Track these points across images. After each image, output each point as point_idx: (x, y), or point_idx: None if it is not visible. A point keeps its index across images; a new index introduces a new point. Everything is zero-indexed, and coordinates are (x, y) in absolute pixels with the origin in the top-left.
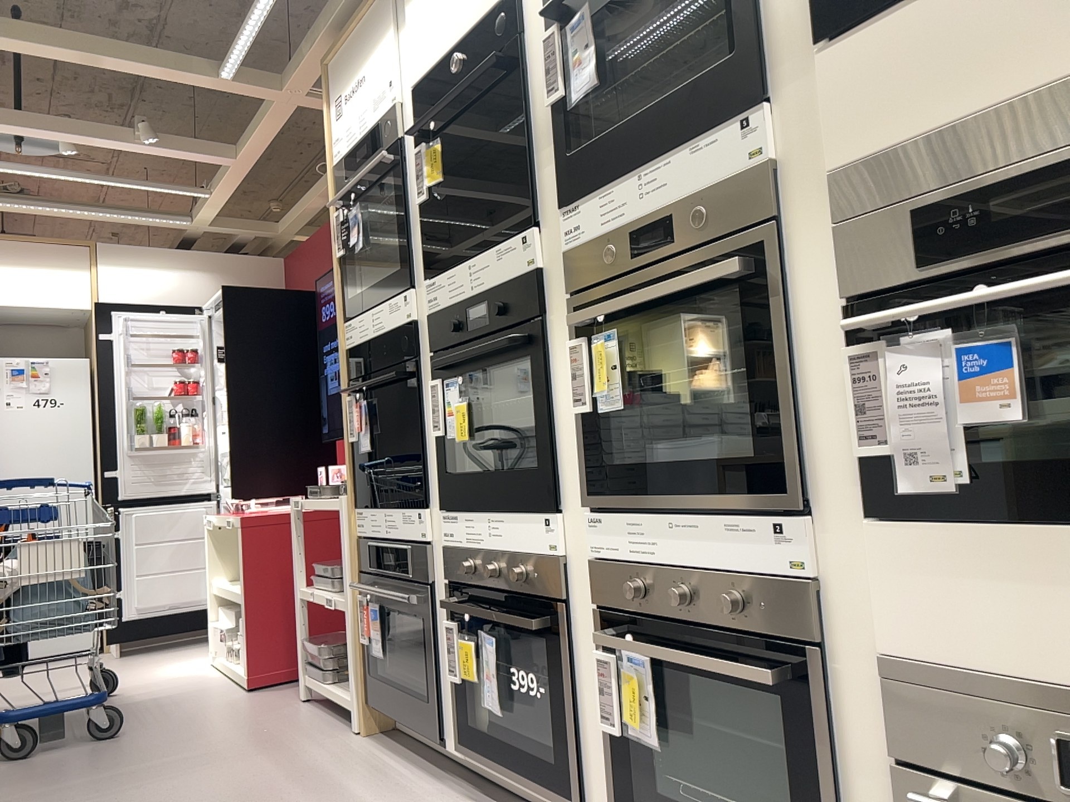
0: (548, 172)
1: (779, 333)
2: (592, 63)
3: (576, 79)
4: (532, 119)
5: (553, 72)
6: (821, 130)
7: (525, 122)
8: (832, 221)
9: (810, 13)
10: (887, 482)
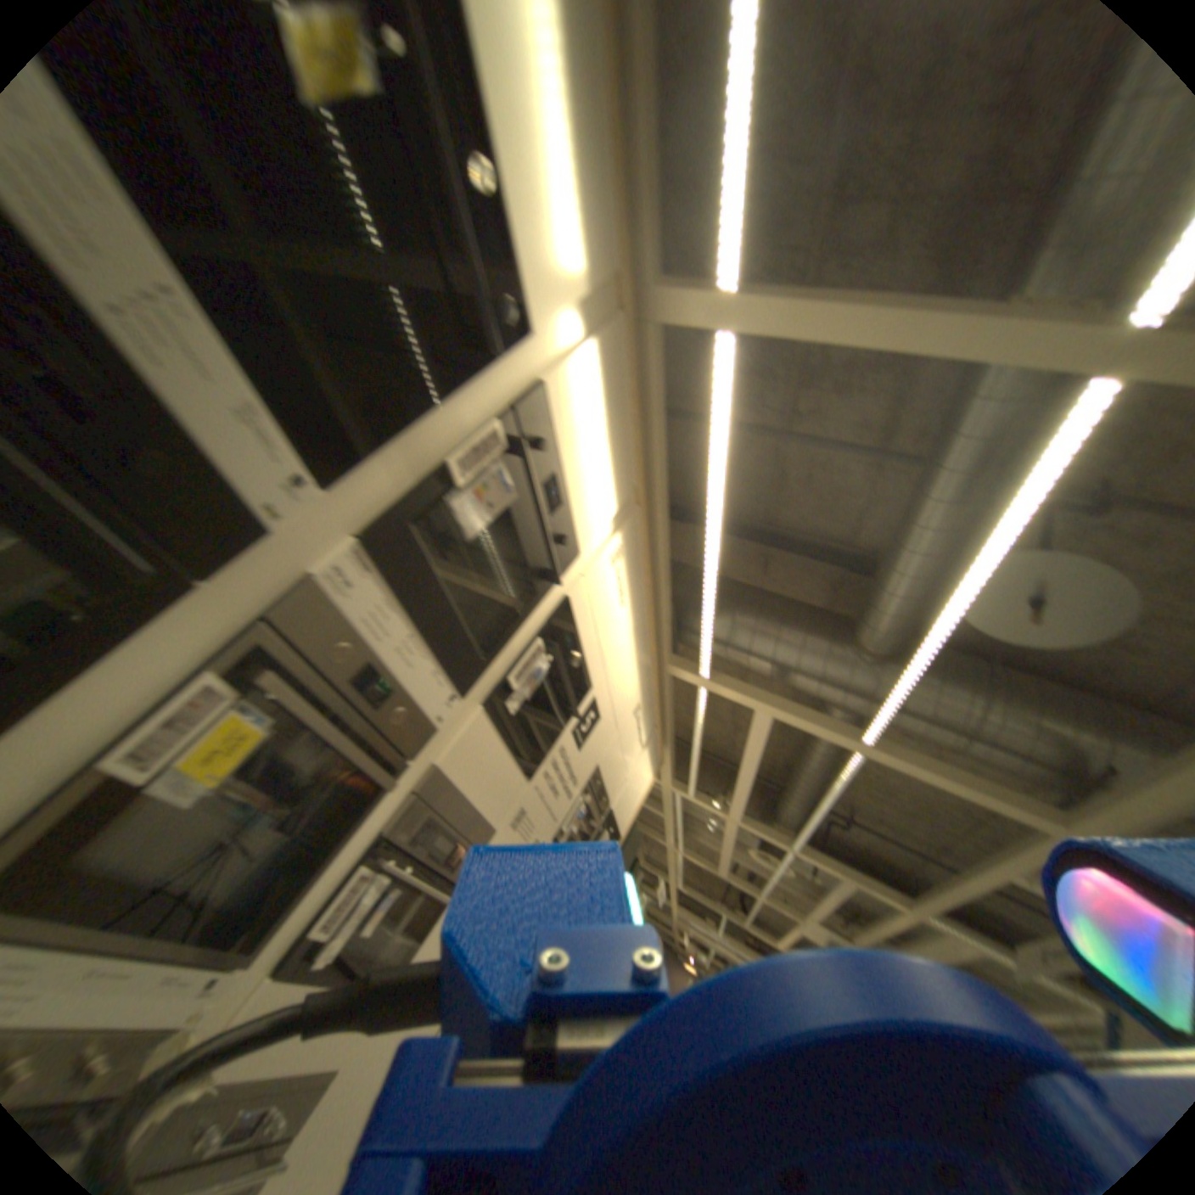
0: (383, 484)
1: (350, 833)
2: (482, 530)
3: (468, 504)
4: (428, 422)
5: (476, 468)
6: (453, 745)
7: (425, 409)
8: (418, 794)
9: (493, 686)
10: (302, 955)
